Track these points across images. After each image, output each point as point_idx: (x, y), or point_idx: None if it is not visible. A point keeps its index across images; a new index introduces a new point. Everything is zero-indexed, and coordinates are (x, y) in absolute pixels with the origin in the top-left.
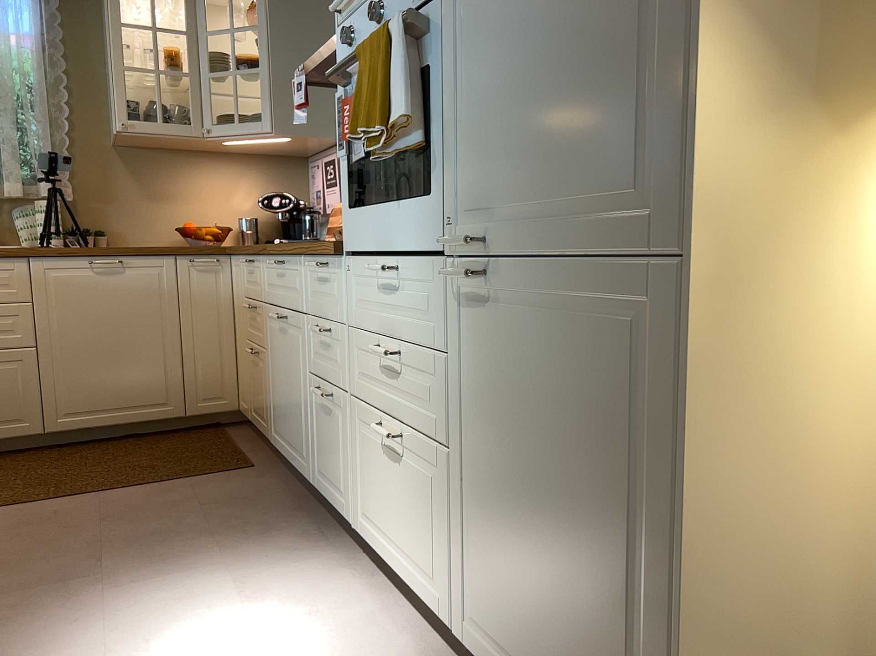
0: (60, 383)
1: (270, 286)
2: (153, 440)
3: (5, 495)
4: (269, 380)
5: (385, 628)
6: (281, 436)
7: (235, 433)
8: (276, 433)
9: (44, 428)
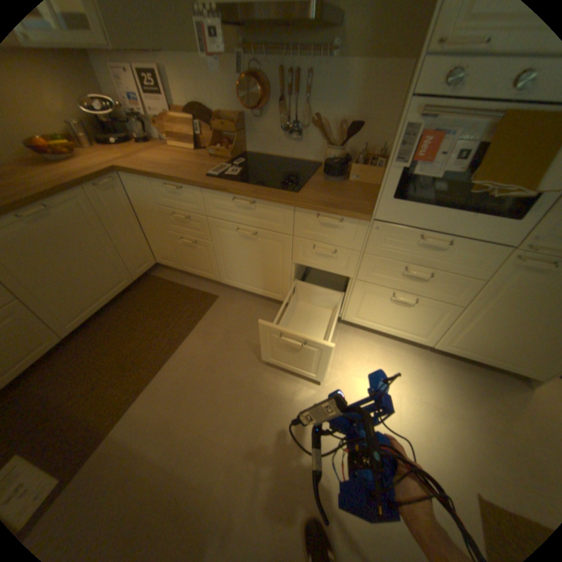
0: (53, 308)
1: (220, 210)
2: (125, 302)
3: (114, 390)
4: (218, 257)
5: (385, 348)
6: (239, 282)
7: (164, 276)
8: (232, 280)
9: (59, 336)
